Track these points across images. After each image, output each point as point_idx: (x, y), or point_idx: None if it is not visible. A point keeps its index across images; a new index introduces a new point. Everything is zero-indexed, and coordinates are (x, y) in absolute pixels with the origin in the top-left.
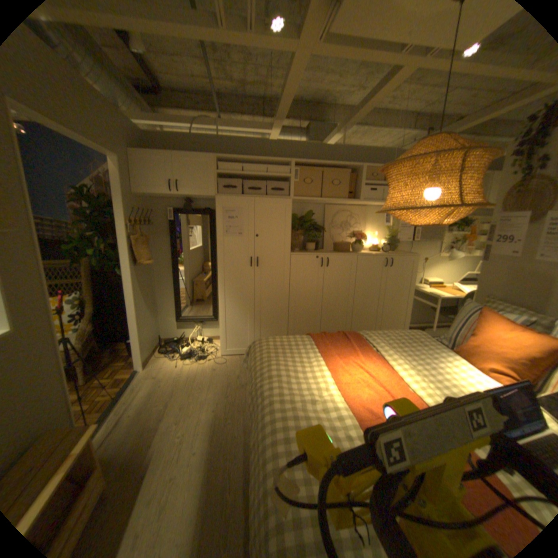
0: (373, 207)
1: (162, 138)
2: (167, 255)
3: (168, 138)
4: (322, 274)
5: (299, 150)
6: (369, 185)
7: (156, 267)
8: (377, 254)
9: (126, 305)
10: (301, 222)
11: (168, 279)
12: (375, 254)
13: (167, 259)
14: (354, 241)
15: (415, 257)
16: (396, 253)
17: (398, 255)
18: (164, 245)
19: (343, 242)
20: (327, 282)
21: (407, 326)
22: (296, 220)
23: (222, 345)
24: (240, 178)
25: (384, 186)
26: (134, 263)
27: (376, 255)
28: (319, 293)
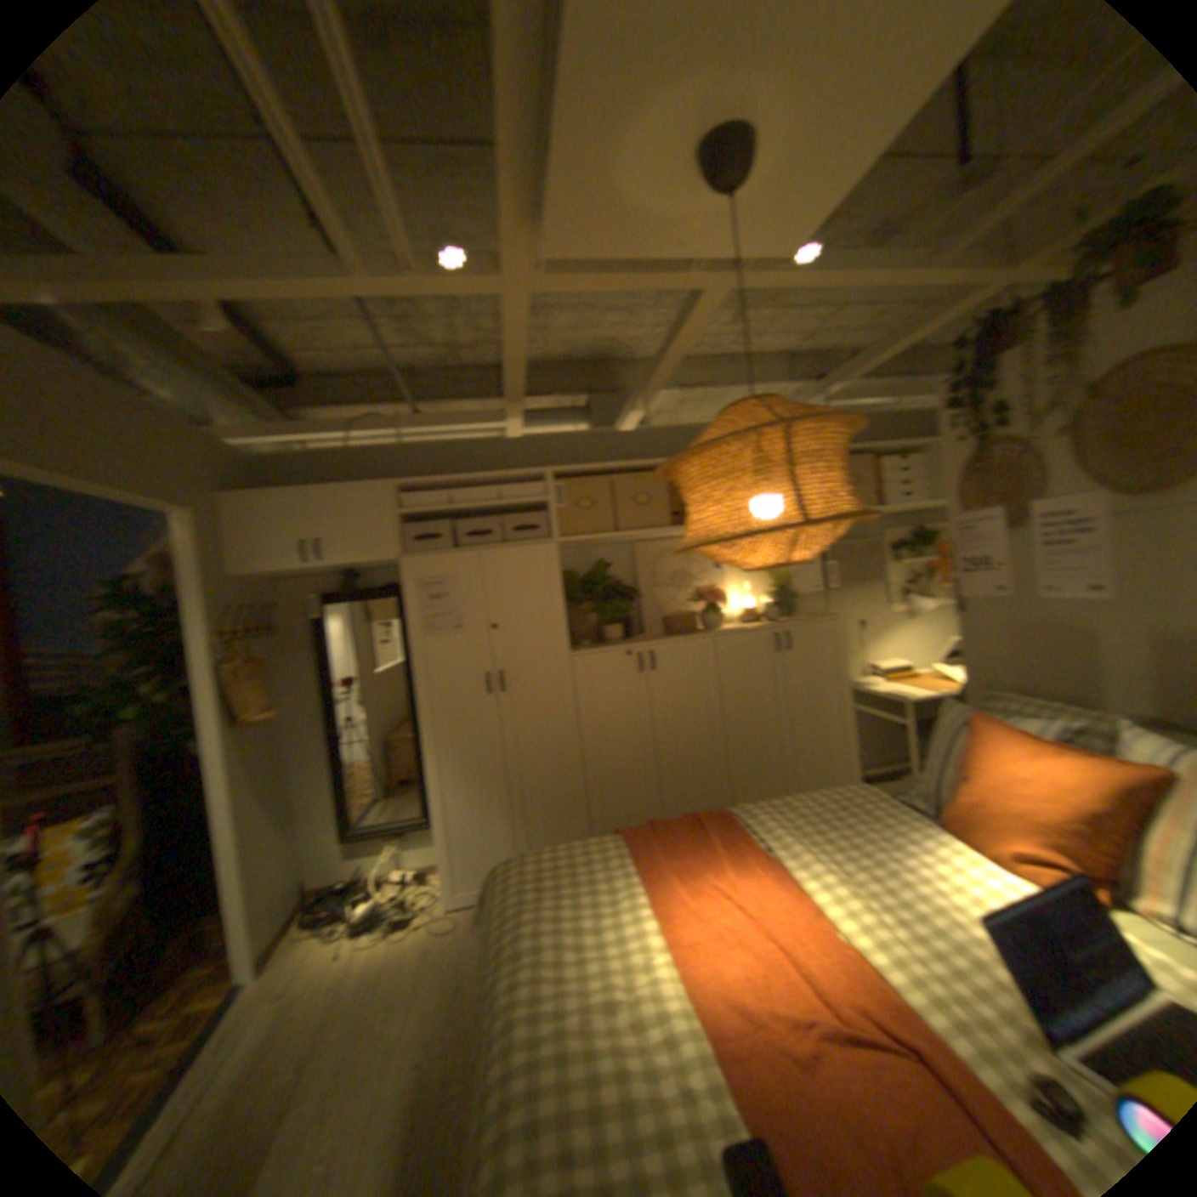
0: None
1: (286, 464)
2: (307, 695)
3: (298, 463)
4: (644, 686)
5: (561, 449)
6: None
7: (285, 725)
8: (753, 627)
9: (208, 824)
10: (586, 585)
11: (313, 748)
12: (748, 628)
13: (308, 704)
14: (704, 606)
15: (833, 622)
16: (794, 620)
17: (796, 623)
18: (304, 674)
19: (680, 614)
20: (658, 702)
21: (855, 775)
22: (574, 582)
23: (442, 887)
24: (447, 517)
25: None
26: (226, 723)
27: (750, 629)
28: (647, 730)
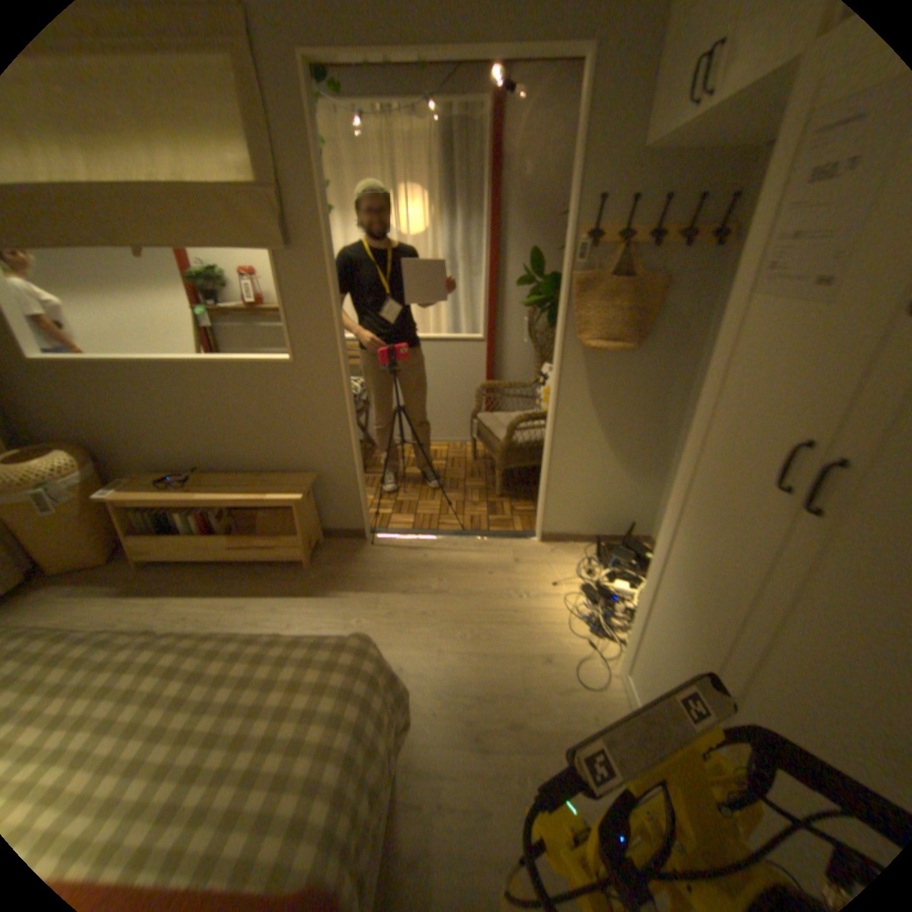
0: None
1: None
2: None
3: None
4: None
5: None
6: None
7: (702, 374)
8: None
9: (548, 419)
10: None
11: None
12: None
13: None
14: None
15: None
16: None
17: None
18: None
19: None
20: None
21: None
22: None
23: (629, 657)
24: None
25: None
26: (579, 339)
27: None
28: None
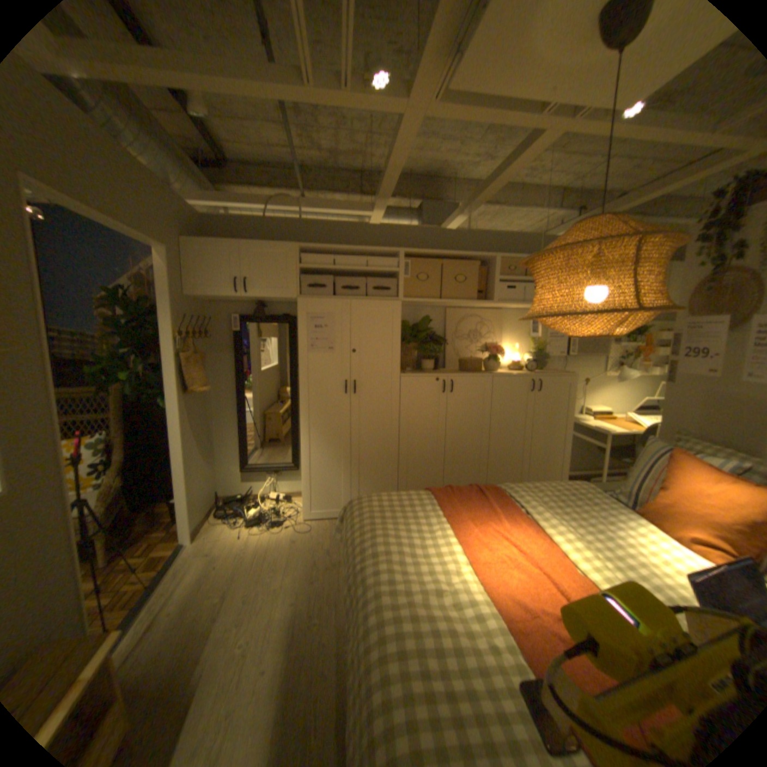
0: (511, 310)
1: (226, 223)
2: (229, 379)
3: (234, 224)
4: (444, 402)
5: (409, 237)
6: (505, 282)
7: (214, 396)
8: (519, 374)
9: (171, 450)
10: (414, 332)
11: (231, 412)
12: (517, 374)
13: (230, 385)
14: (487, 356)
15: (572, 377)
16: (546, 373)
17: (548, 375)
18: (226, 365)
19: (472, 359)
20: (452, 413)
21: (566, 475)
22: (407, 329)
23: (305, 505)
24: (331, 274)
25: (525, 283)
26: (184, 390)
27: (518, 375)
28: (441, 429)
